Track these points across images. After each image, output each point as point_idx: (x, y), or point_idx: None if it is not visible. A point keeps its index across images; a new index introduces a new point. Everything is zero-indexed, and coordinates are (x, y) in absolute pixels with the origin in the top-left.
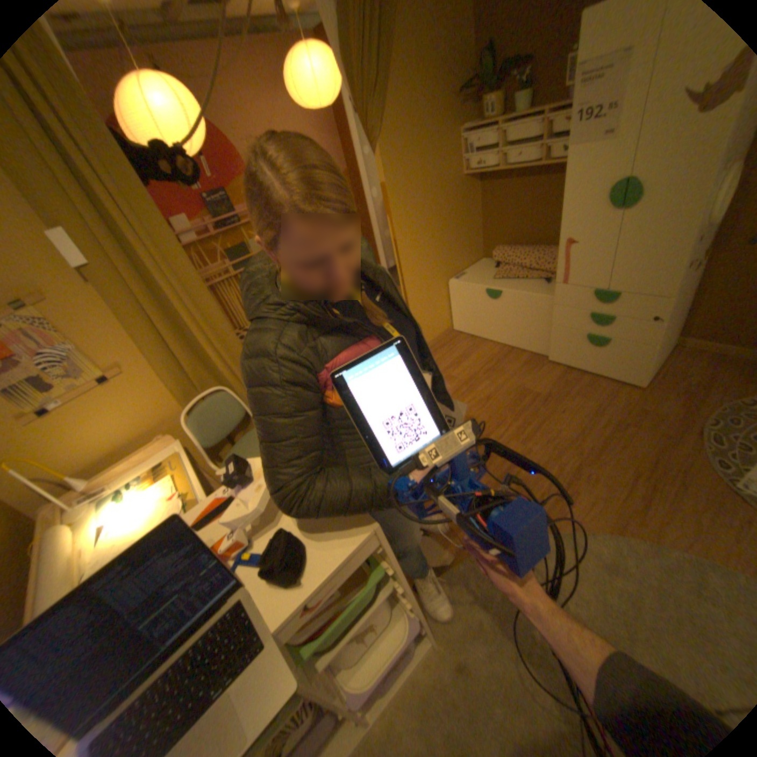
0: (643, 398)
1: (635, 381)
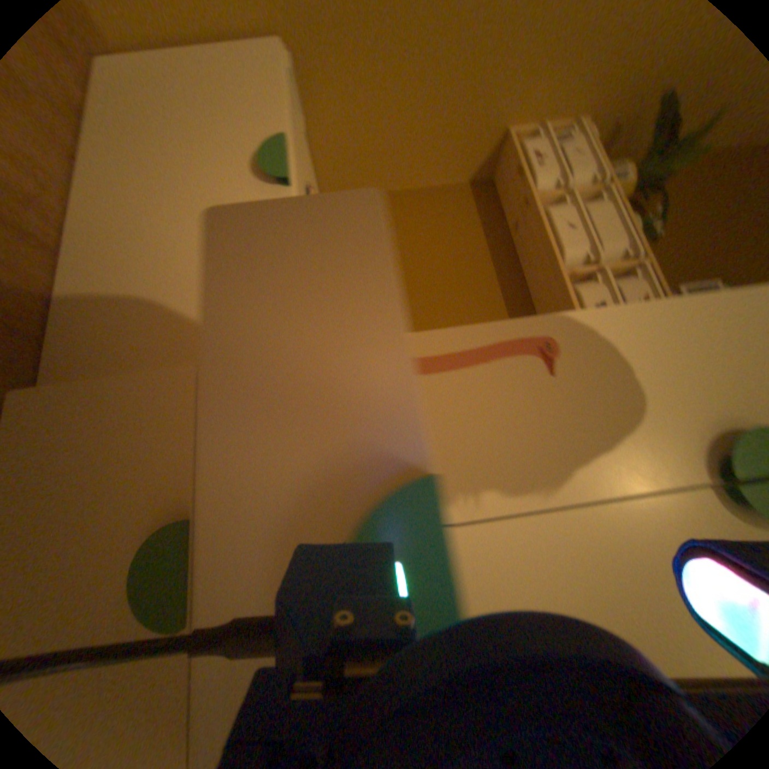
0: None
1: None
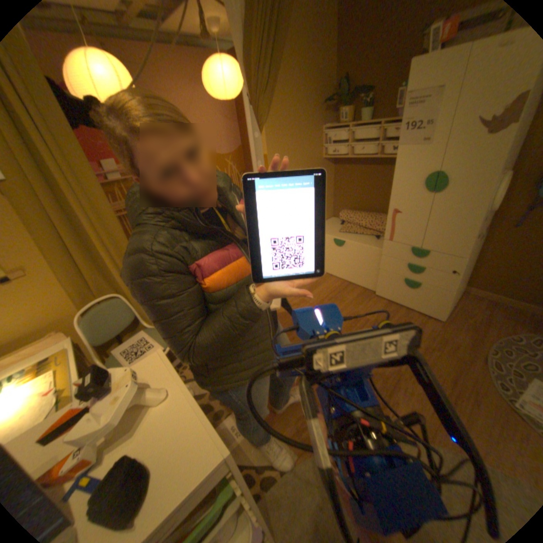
0: (444, 330)
1: (438, 316)
